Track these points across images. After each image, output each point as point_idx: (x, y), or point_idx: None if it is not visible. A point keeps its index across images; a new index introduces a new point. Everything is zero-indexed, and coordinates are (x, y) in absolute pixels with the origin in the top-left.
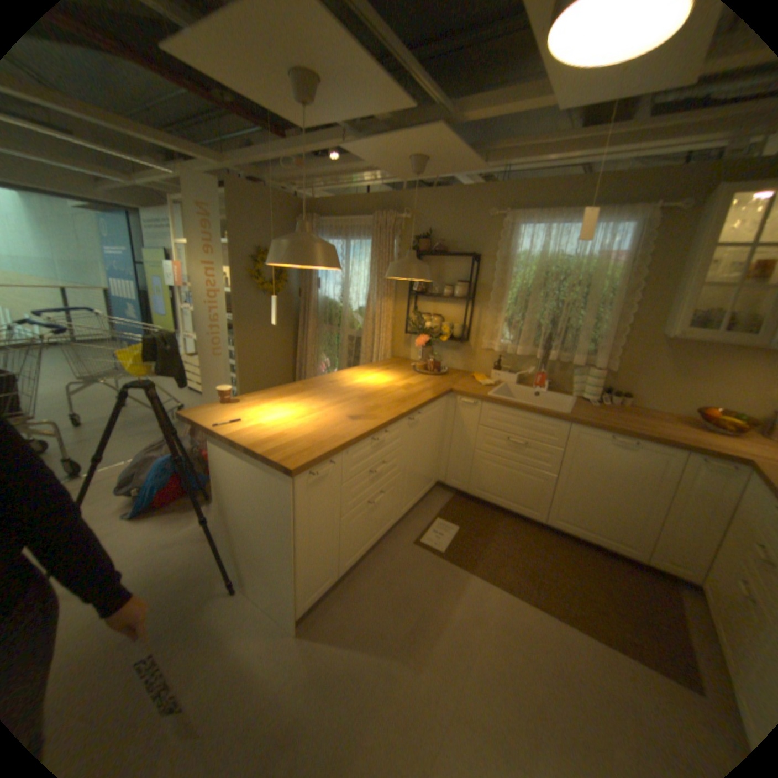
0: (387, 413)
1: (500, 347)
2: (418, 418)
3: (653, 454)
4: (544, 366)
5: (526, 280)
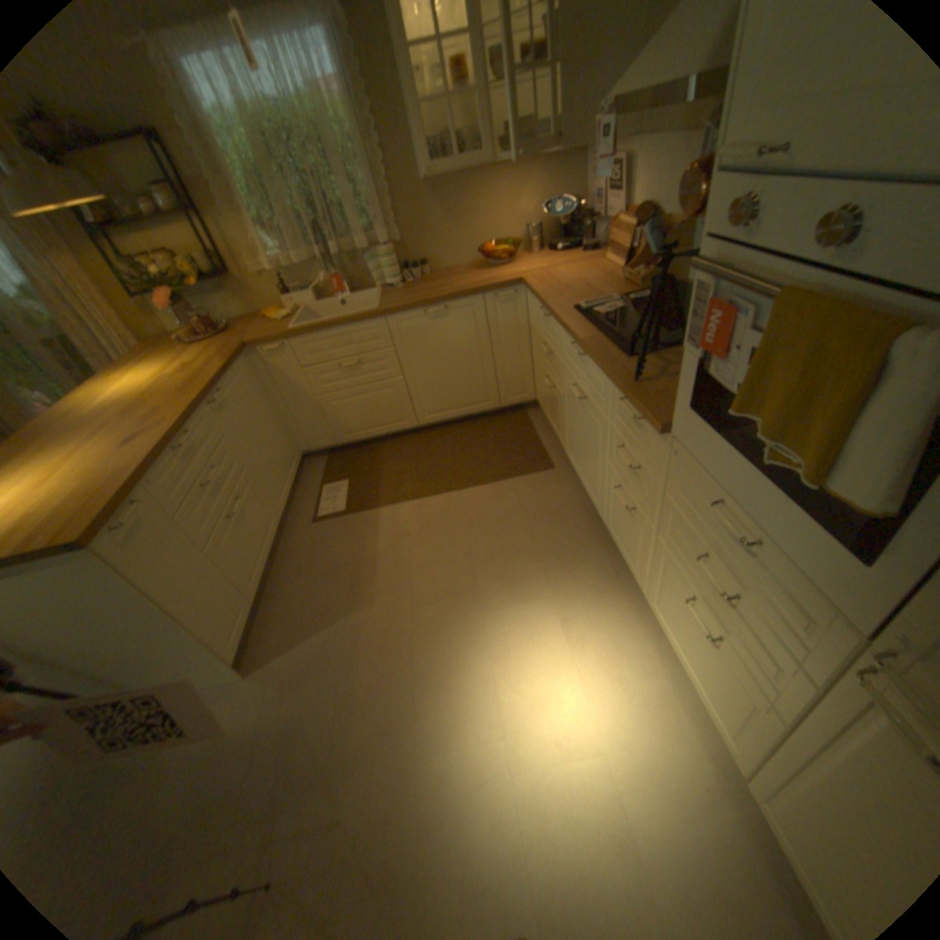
0: (172, 411)
1: (270, 262)
2: (222, 397)
3: (460, 311)
4: (332, 266)
5: (242, 153)
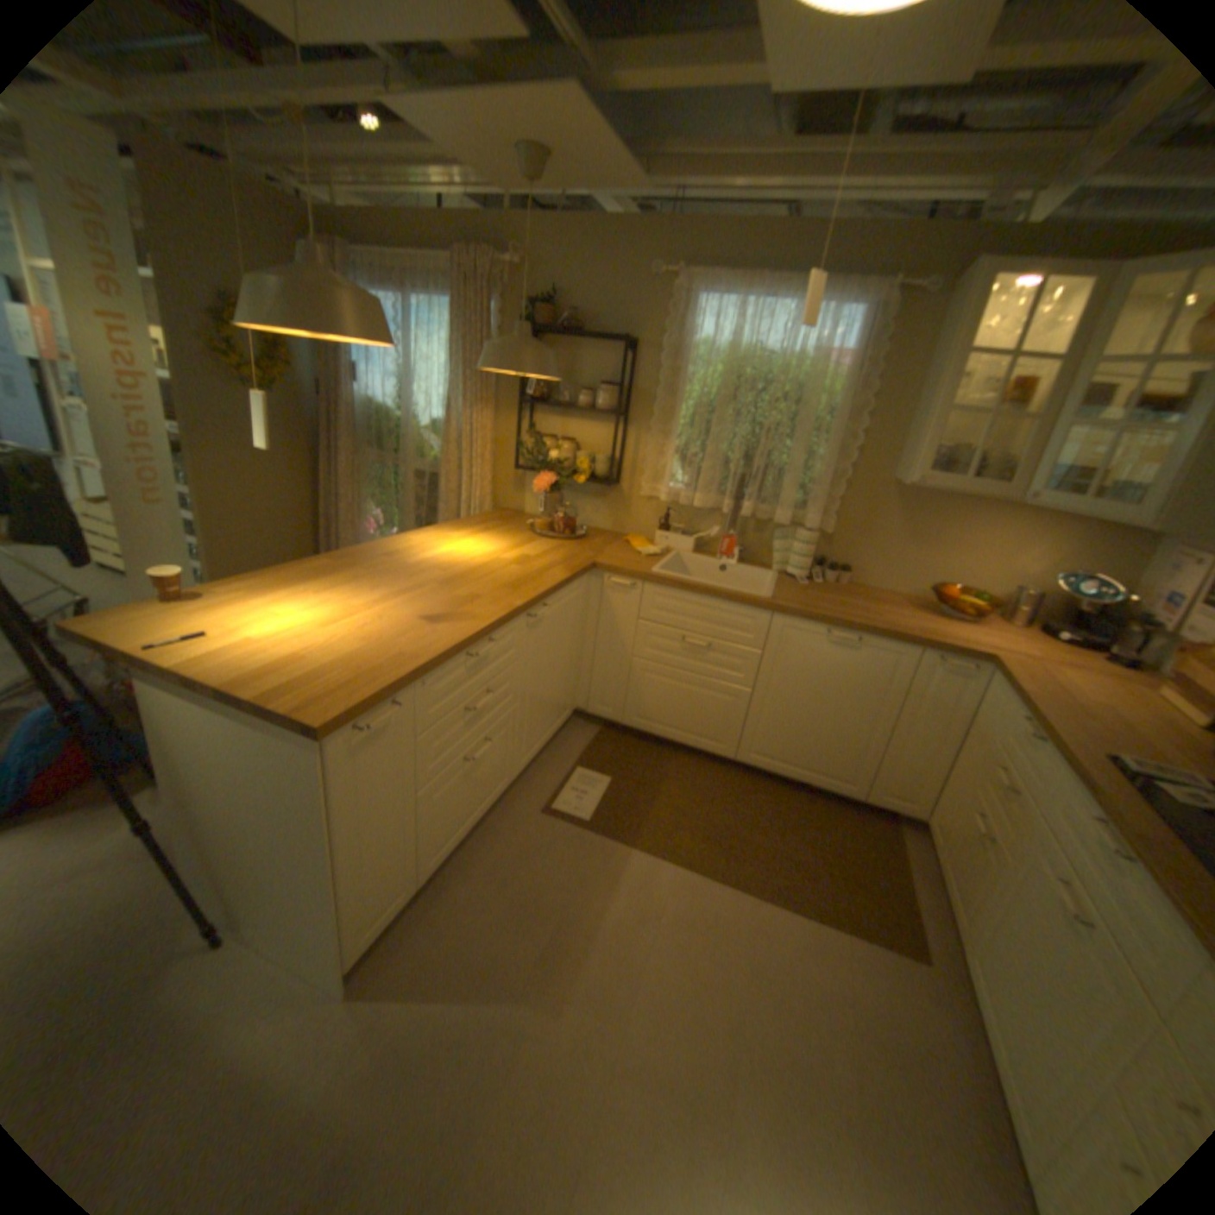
0: (491, 610)
1: (668, 494)
2: (543, 614)
3: (878, 653)
4: (732, 526)
5: (707, 387)
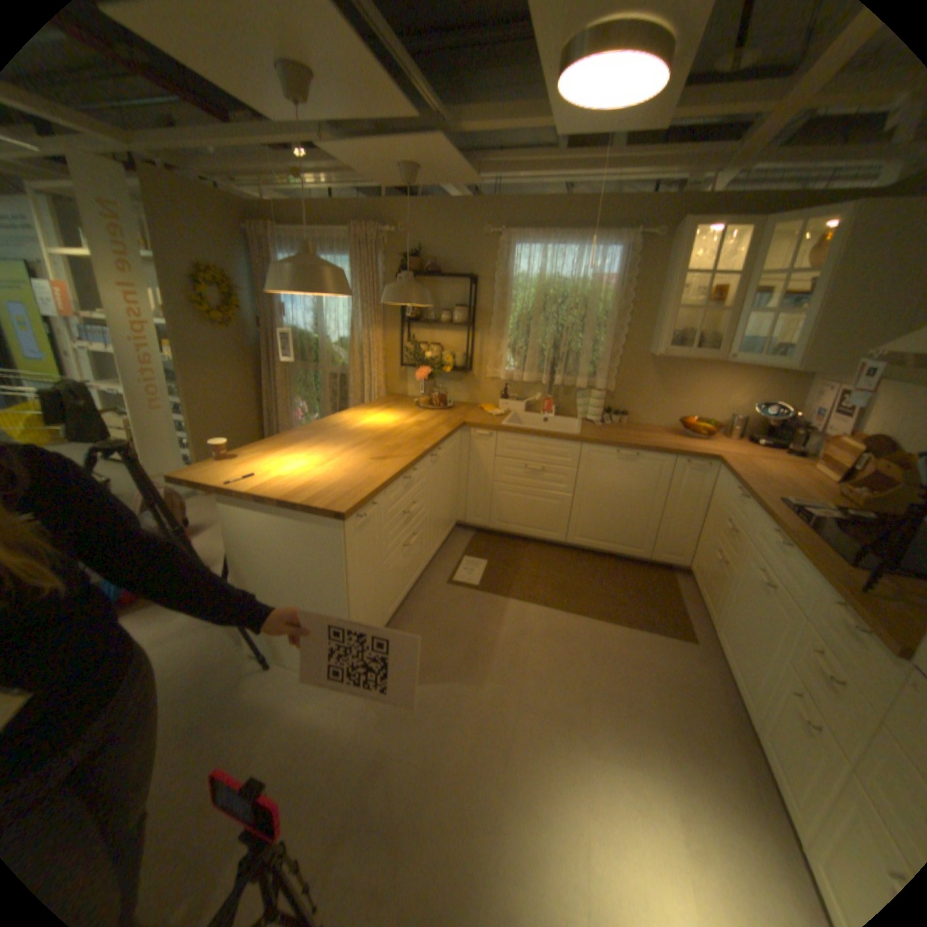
0: (411, 452)
1: (506, 375)
2: (438, 455)
3: (649, 462)
4: (549, 392)
5: (526, 304)
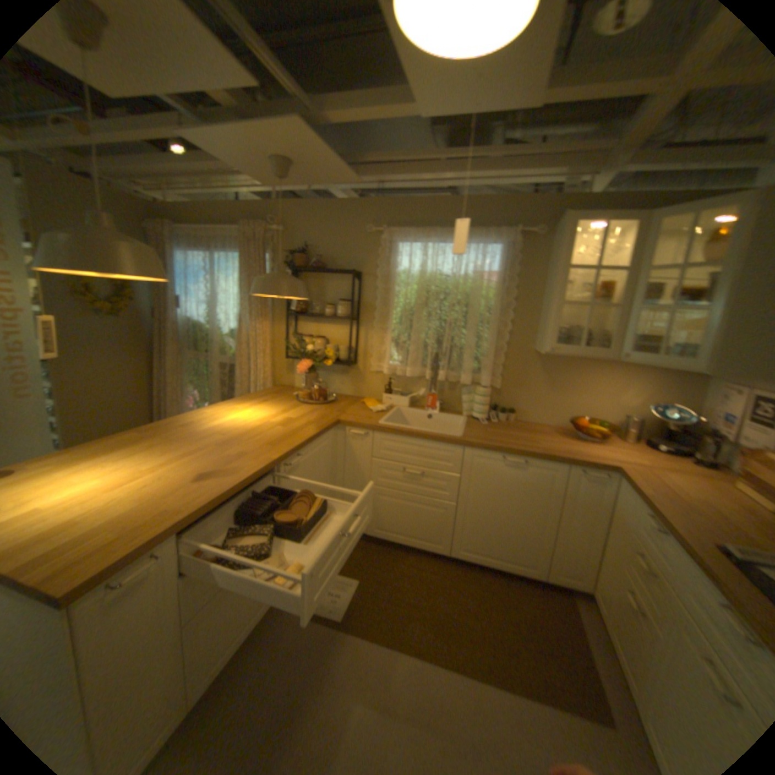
0: (252, 463)
1: (389, 368)
2: (298, 461)
3: (540, 470)
4: (433, 387)
5: (408, 299)
